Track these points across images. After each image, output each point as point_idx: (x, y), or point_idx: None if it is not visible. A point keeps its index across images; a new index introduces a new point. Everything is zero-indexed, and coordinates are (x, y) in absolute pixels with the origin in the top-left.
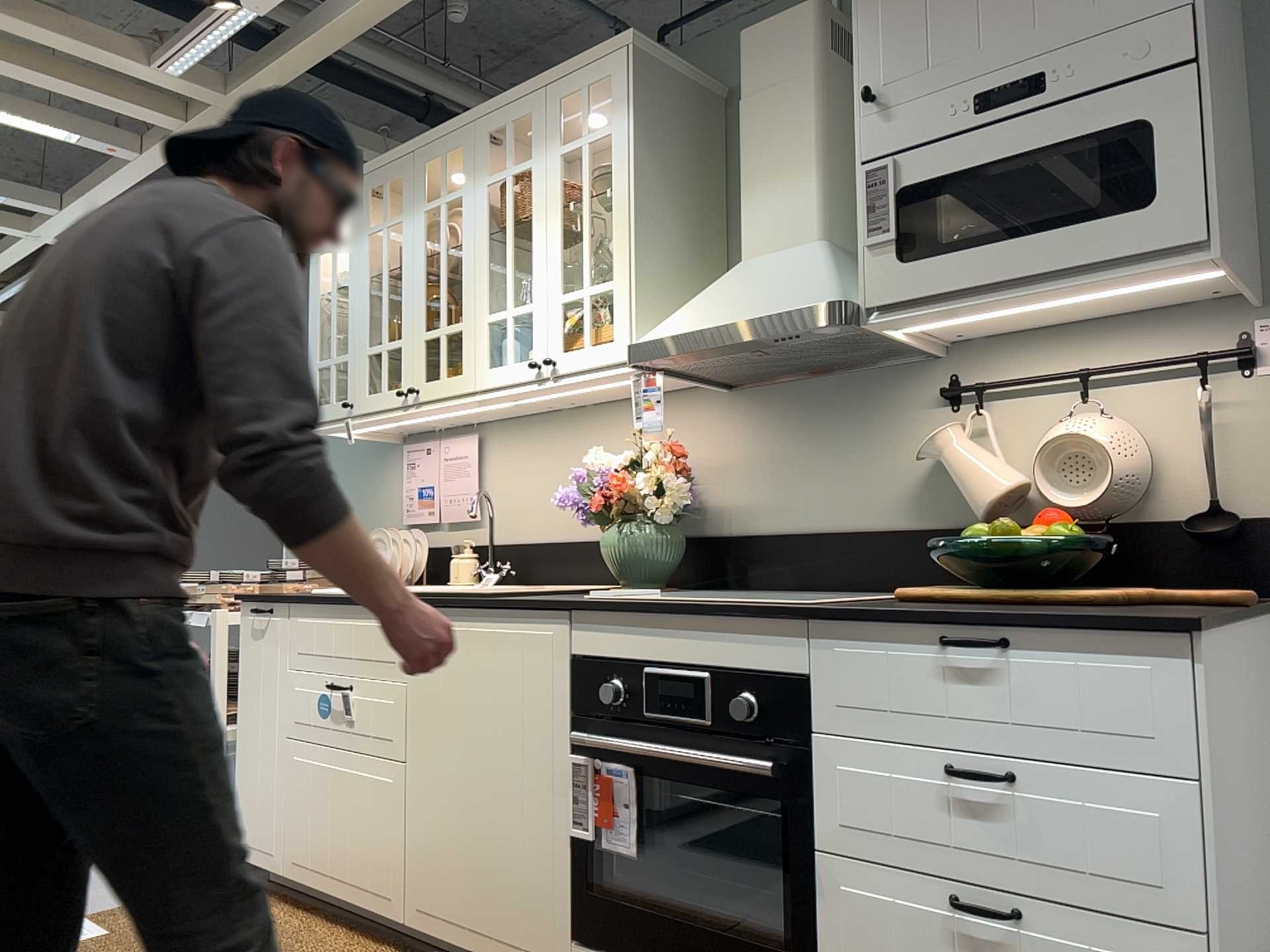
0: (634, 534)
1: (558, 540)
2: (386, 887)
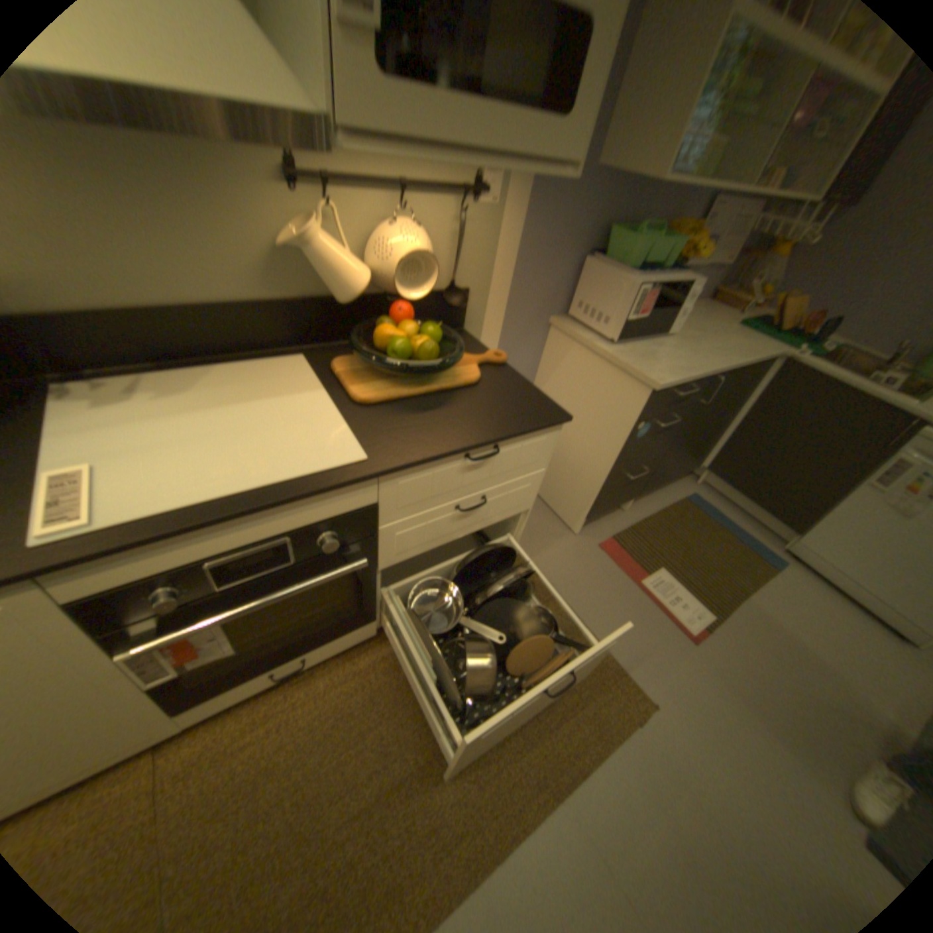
0: None
1: None
2: None
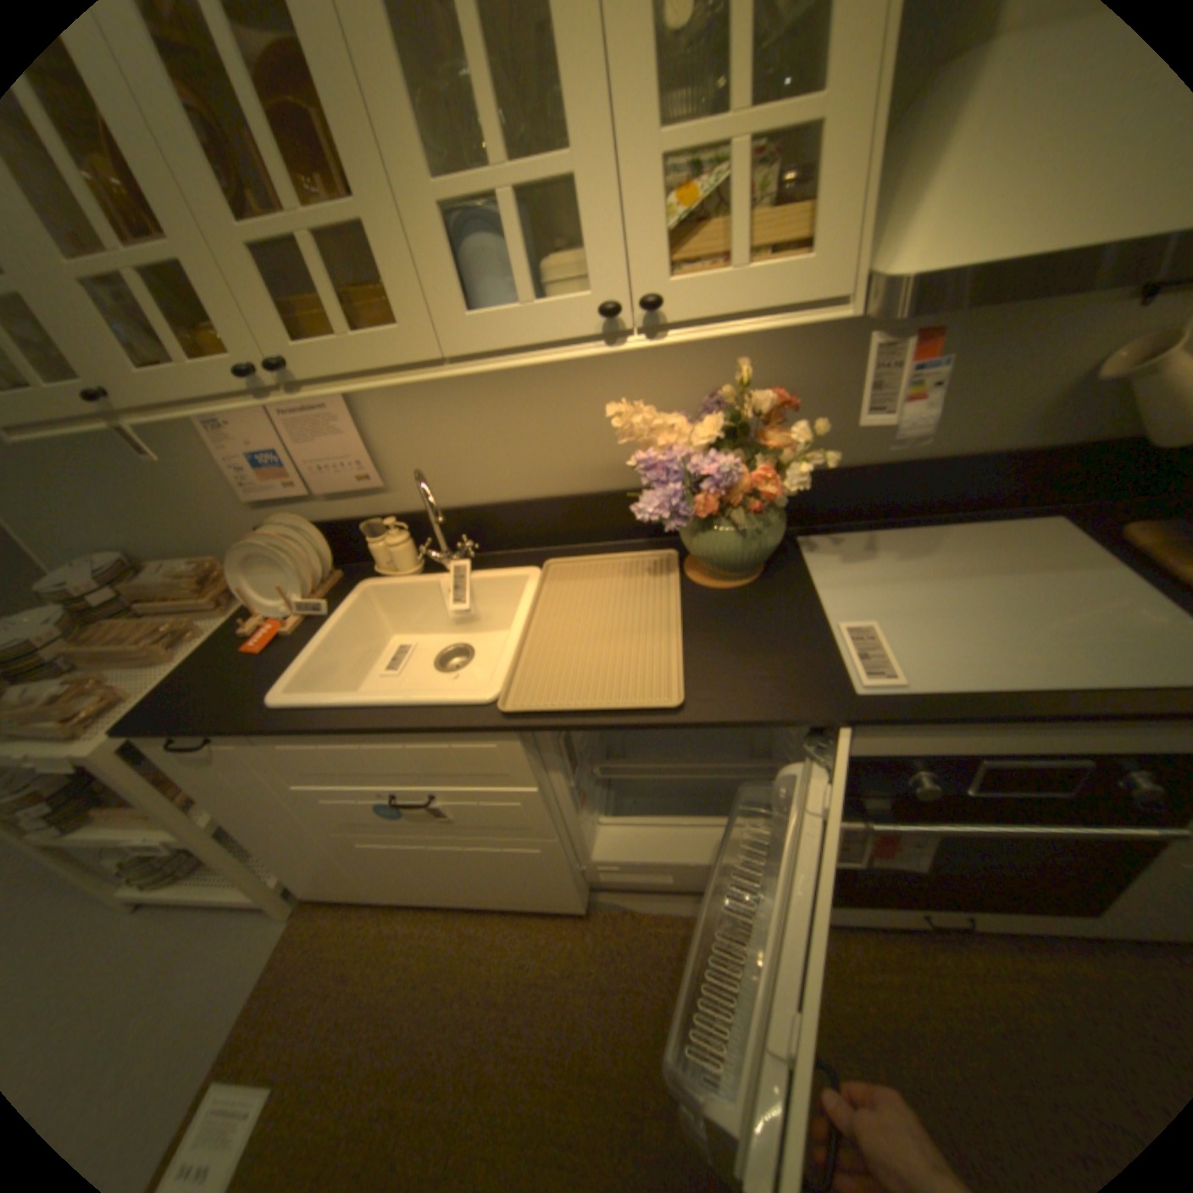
0: (746, 525)
1: (526, 498)
2: (556, 902)
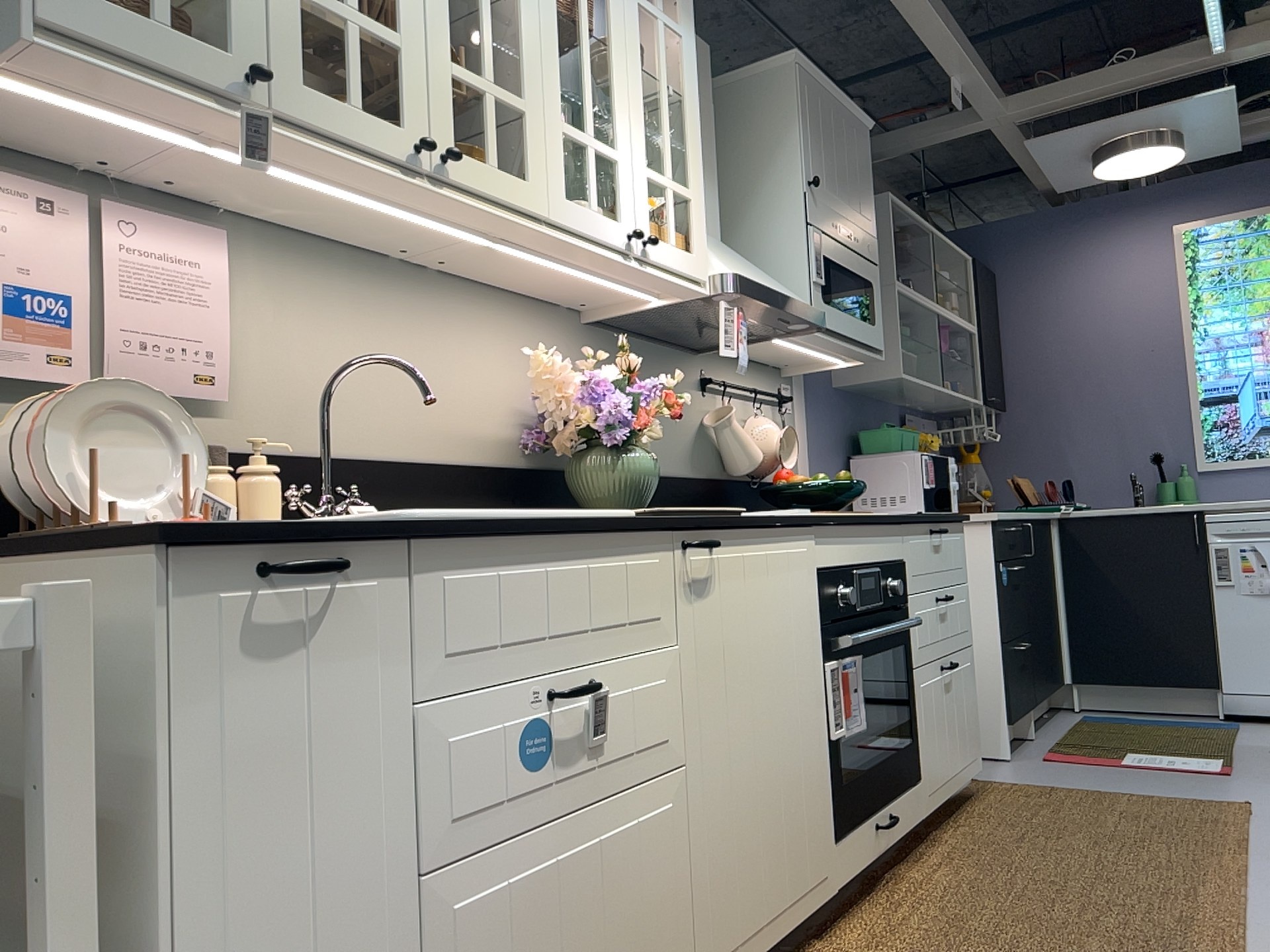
0: (640, 459)
1: (395, 458)
2: None
